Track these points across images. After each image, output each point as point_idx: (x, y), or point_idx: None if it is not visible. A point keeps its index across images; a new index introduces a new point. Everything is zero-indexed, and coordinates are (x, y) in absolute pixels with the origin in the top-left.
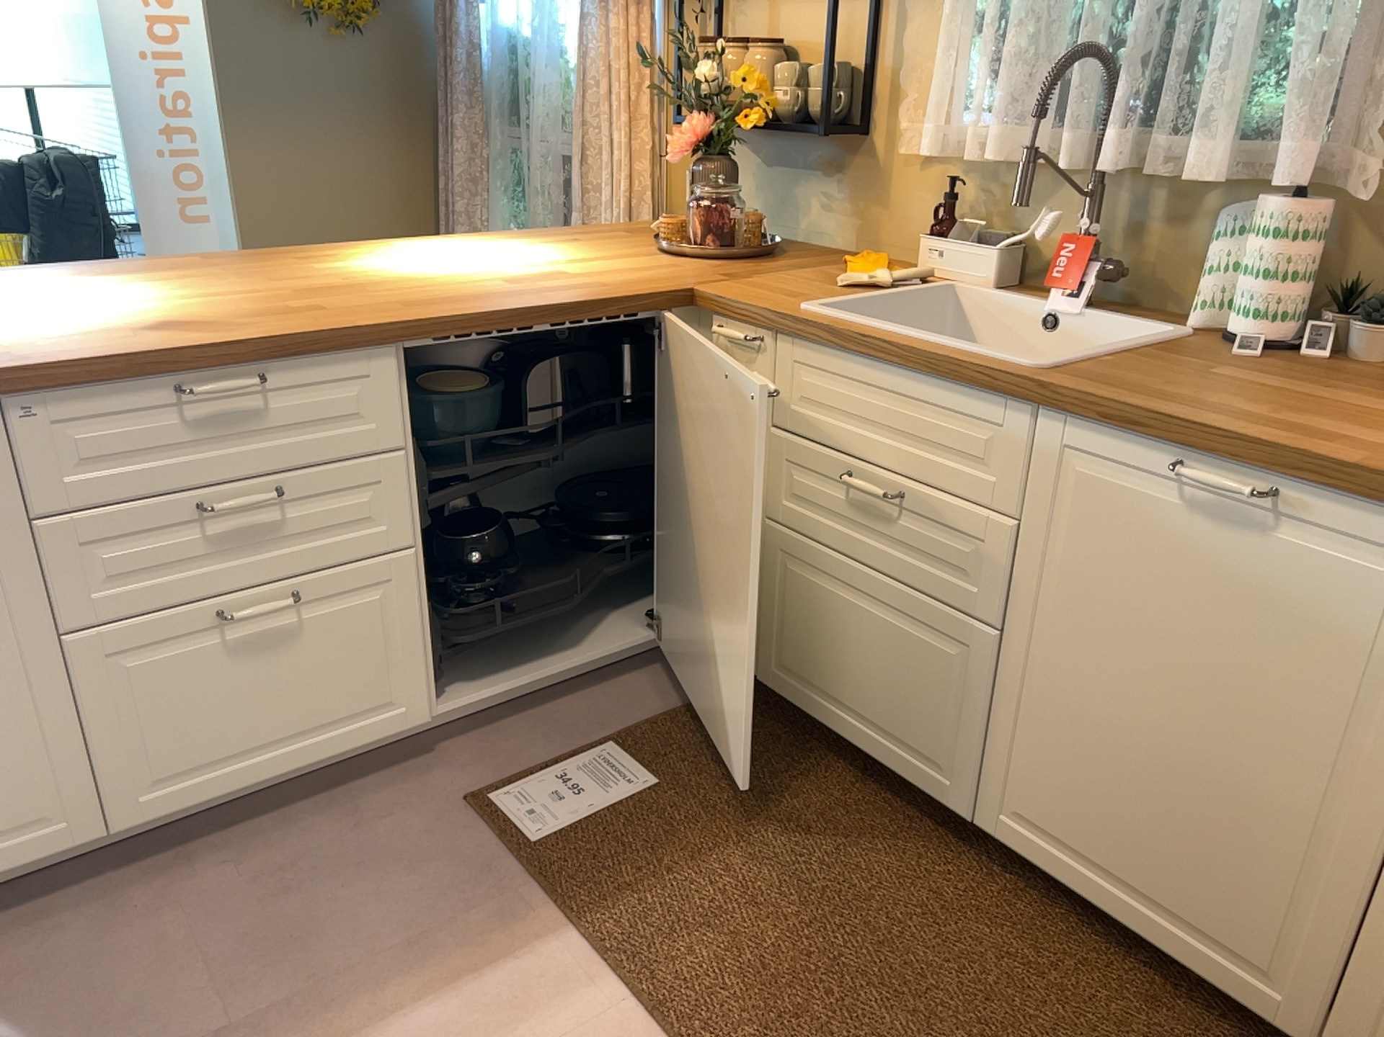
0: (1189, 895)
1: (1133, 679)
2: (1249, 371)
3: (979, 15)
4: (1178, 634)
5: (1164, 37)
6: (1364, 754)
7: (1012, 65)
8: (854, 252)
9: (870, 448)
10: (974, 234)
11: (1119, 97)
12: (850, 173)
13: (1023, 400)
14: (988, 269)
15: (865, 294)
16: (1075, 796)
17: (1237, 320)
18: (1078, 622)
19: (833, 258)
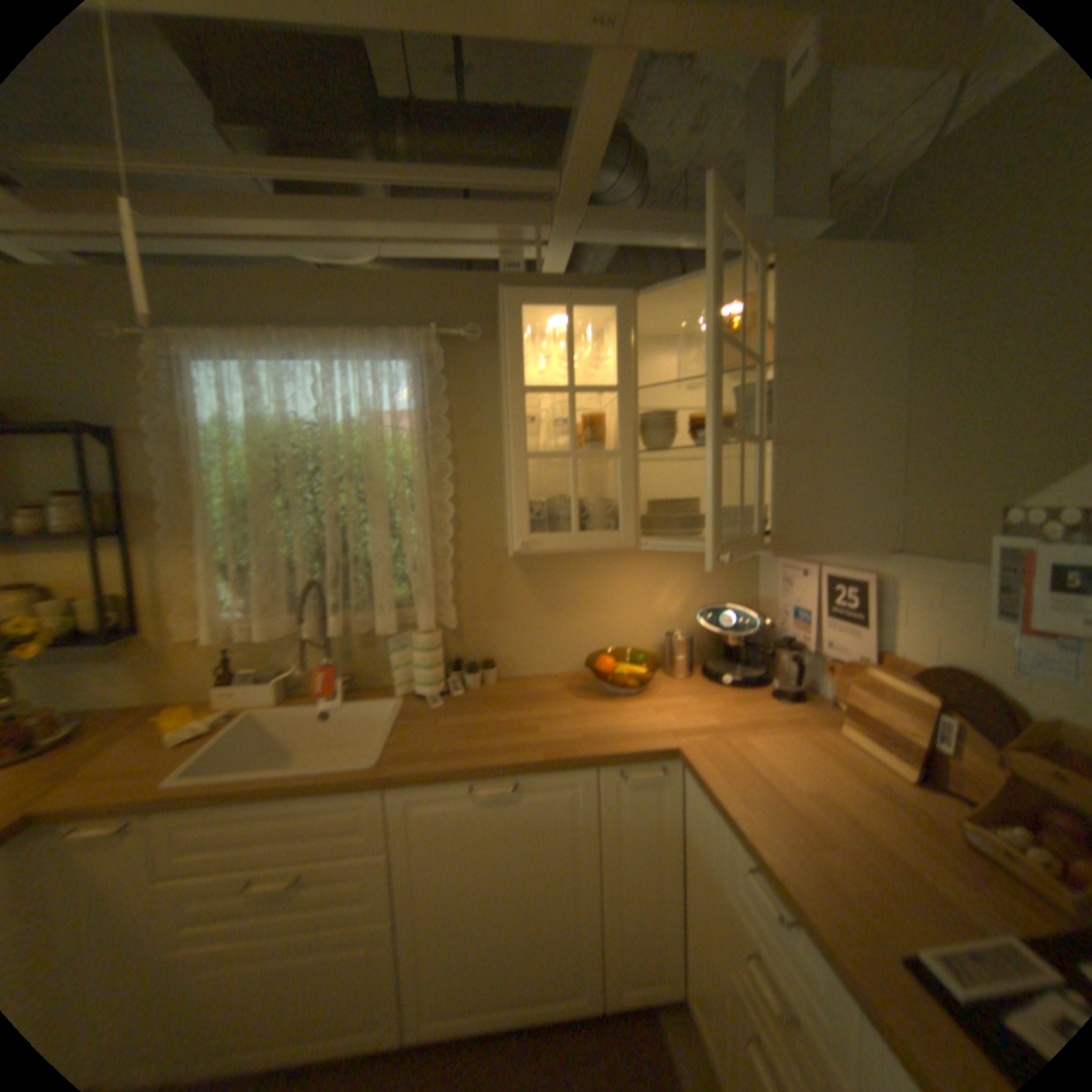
0: (532, 991)
1: (475, 904)
2: (448, 717)
3: (217, 562)
4: (491, 869)
5: (345, 572)
6: (581, 874)
7: (257, 591)
8: (142, 707)
9: (256, 862)
10: (244, 677)
11: (324, 598)
12: (124, 659)
13: (373, 792)
14: (267, 698)
15: (195, 750)
16: (461, 986)
17: (421, 689)
18: (437, 893)
19: (129, 720)
